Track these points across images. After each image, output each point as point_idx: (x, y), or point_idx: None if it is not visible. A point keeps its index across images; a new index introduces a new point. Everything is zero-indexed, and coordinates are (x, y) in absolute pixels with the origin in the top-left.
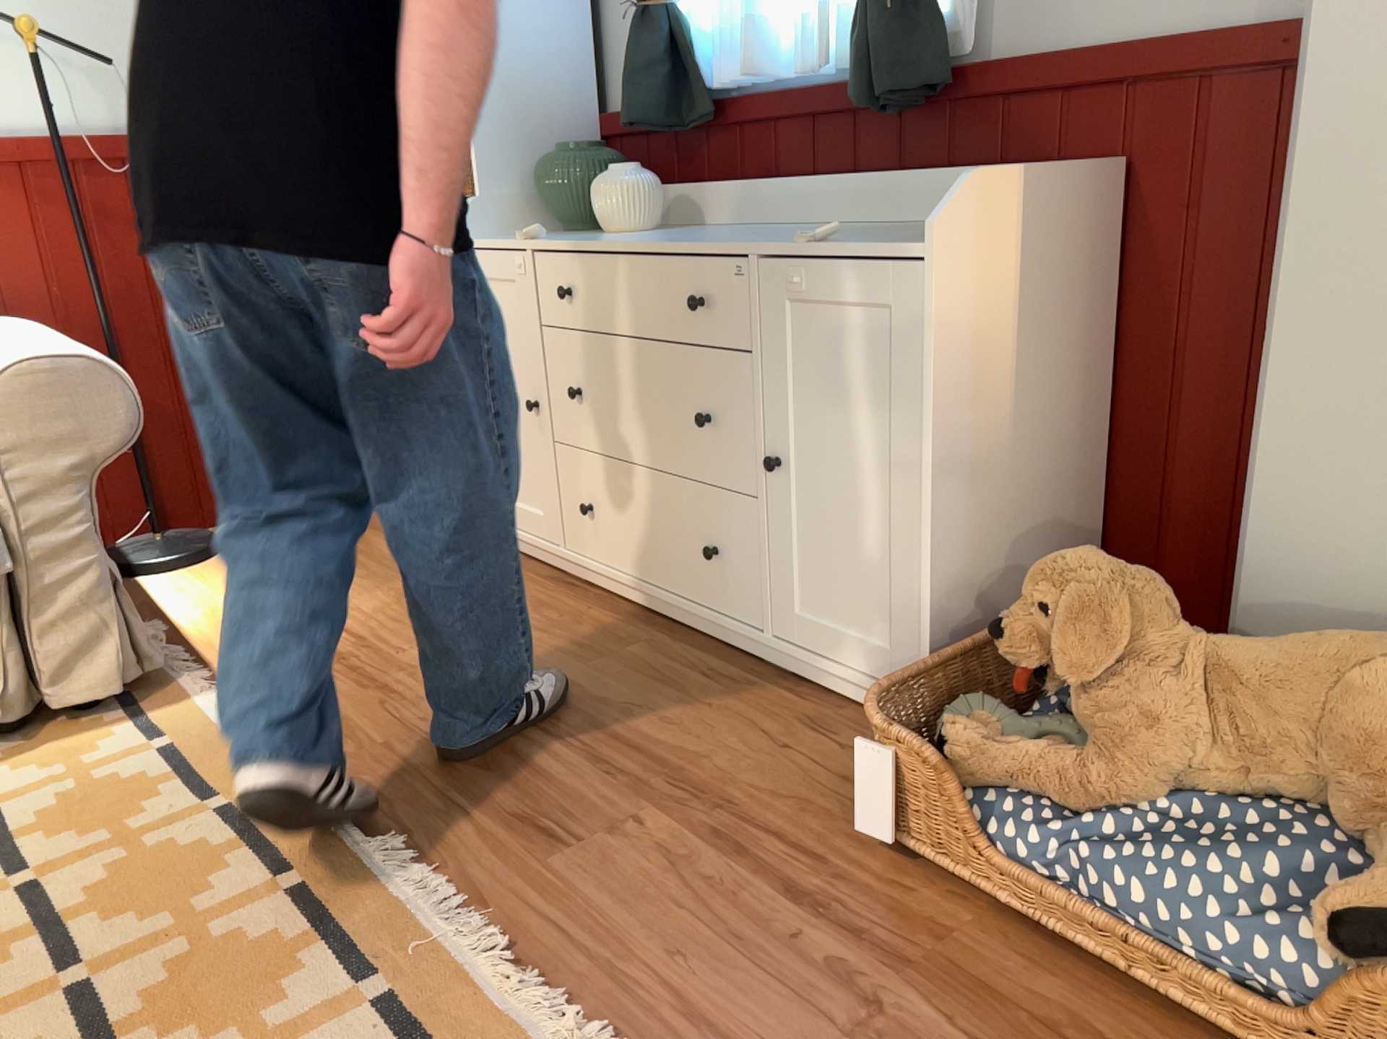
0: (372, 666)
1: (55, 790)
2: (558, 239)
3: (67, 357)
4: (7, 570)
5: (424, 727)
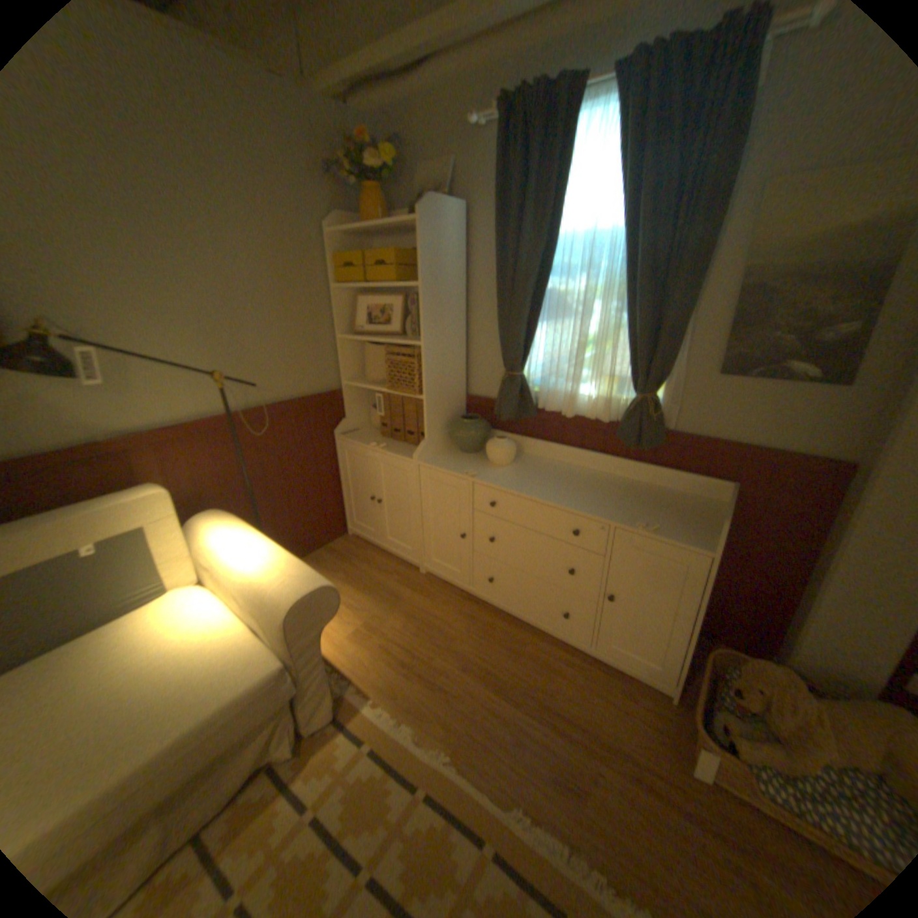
0: (425, 673)
1: (334, 798)
2: (483, 476)
3: (311, 589)
4: (292, 695)
5: (476, 719)
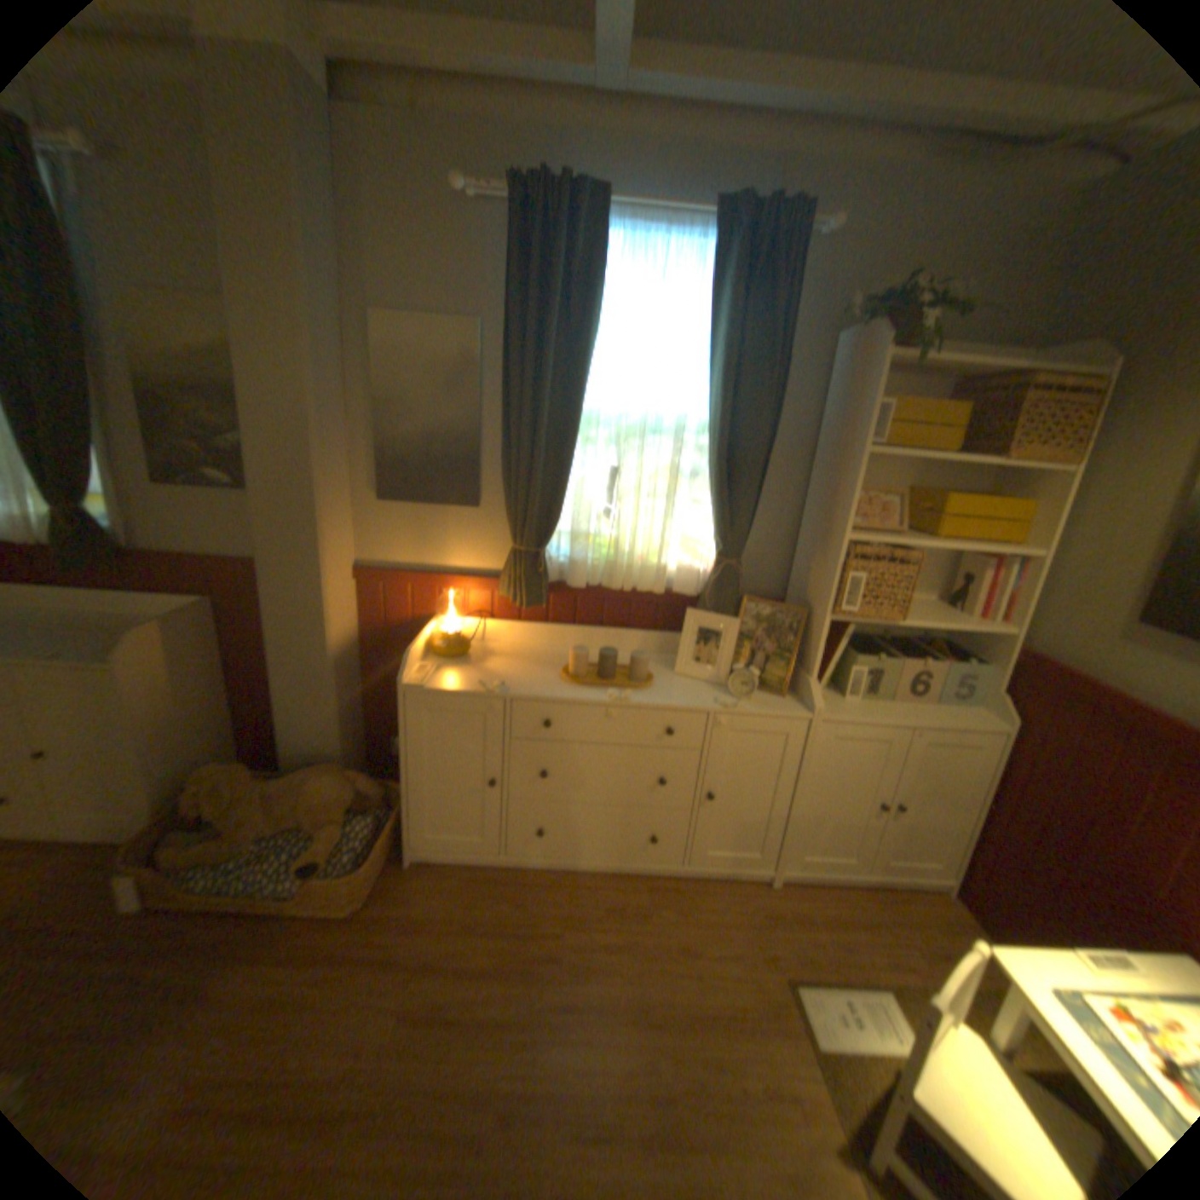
0: None
1: None
2: None
3: None
4: None
5: None
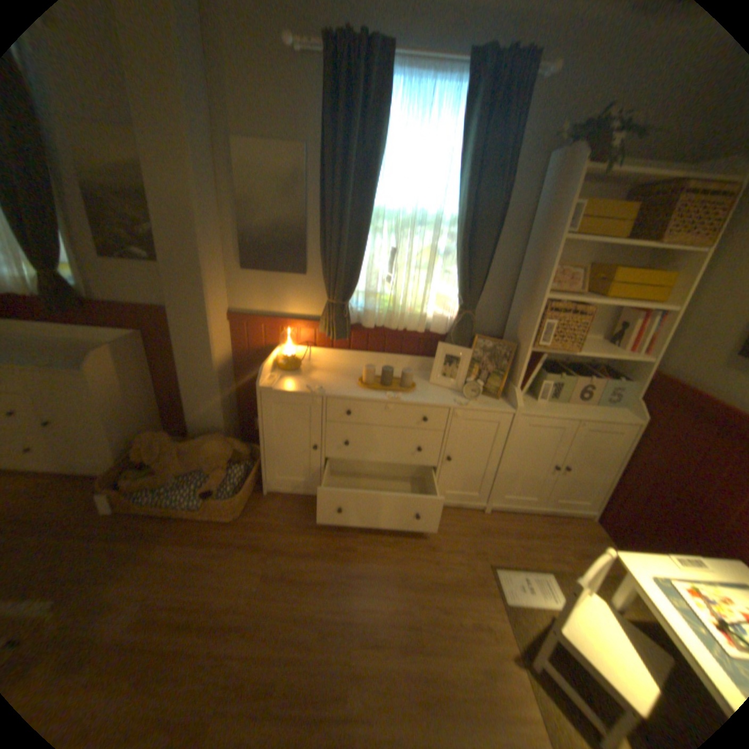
0: None
1: None
2: None
3: None
4: None
5: None
